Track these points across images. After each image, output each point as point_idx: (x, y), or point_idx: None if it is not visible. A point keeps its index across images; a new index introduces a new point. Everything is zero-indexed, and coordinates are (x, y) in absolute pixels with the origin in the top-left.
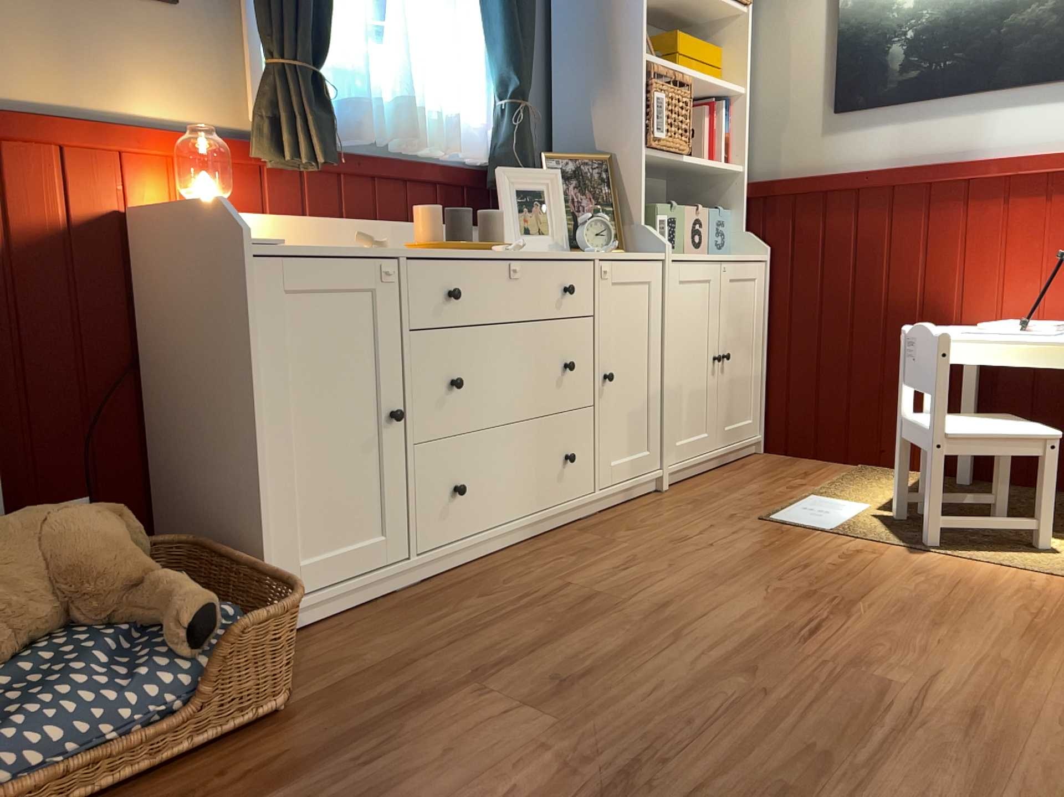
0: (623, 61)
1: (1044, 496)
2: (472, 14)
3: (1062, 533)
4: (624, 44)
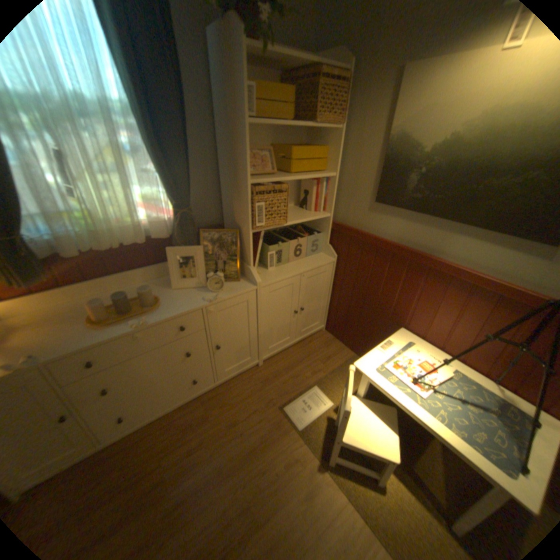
0: (242, 182)
1: (385, 476)
2: (146, 160)
3: (401, 470)
4: (241, 172)
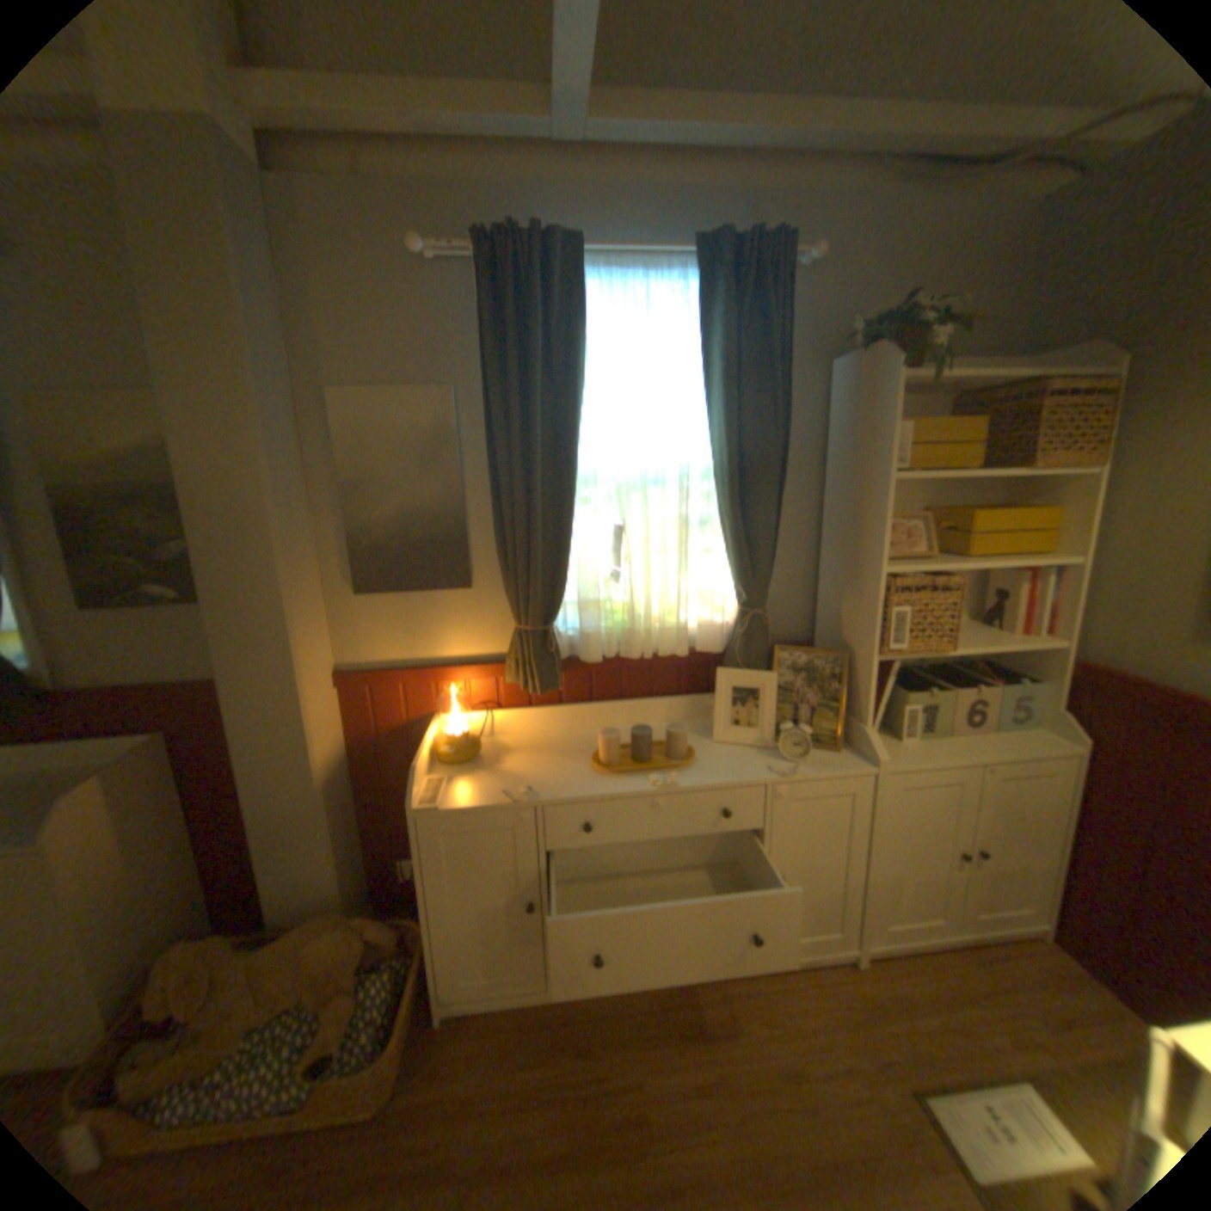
0: (867, 570)
1: None
2: (714, 536)
3: None
4: (869, 554)
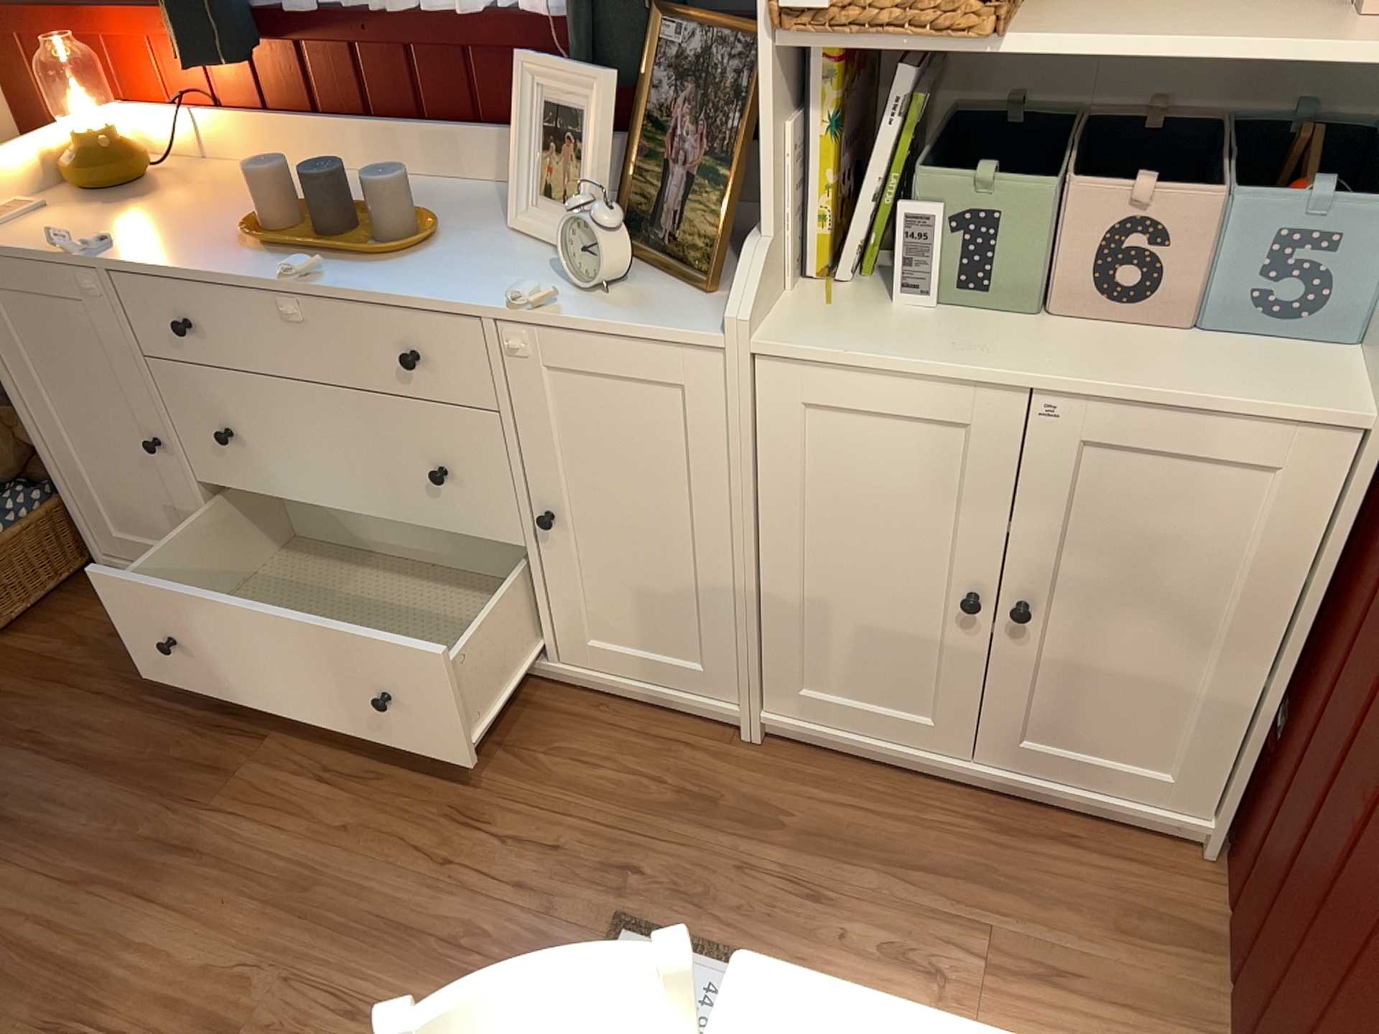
0: None
1: None
2: None
3: None
4: None
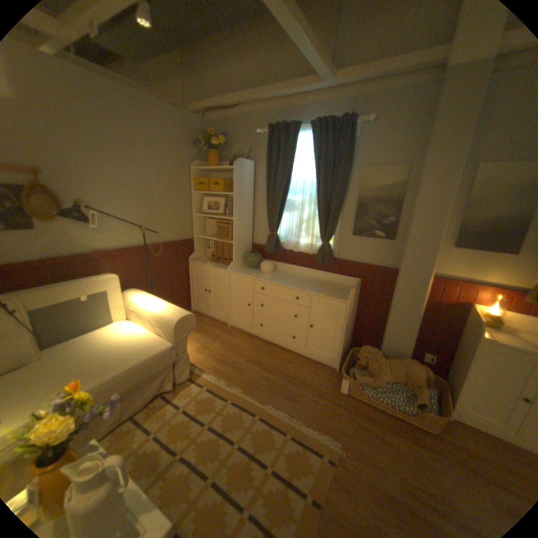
0: None
1: None
2: None
3: None
4: None
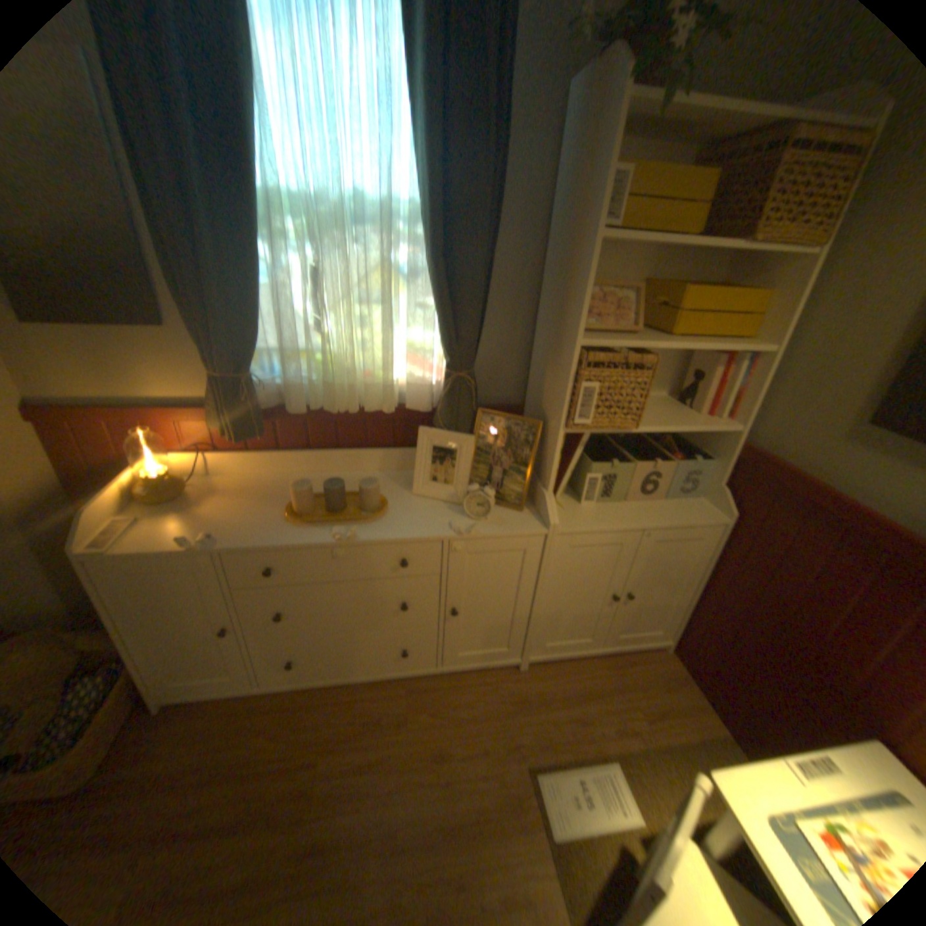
0: (566, 341)
1: None
2: (424, 290)
3: None
4: (570, 323)
